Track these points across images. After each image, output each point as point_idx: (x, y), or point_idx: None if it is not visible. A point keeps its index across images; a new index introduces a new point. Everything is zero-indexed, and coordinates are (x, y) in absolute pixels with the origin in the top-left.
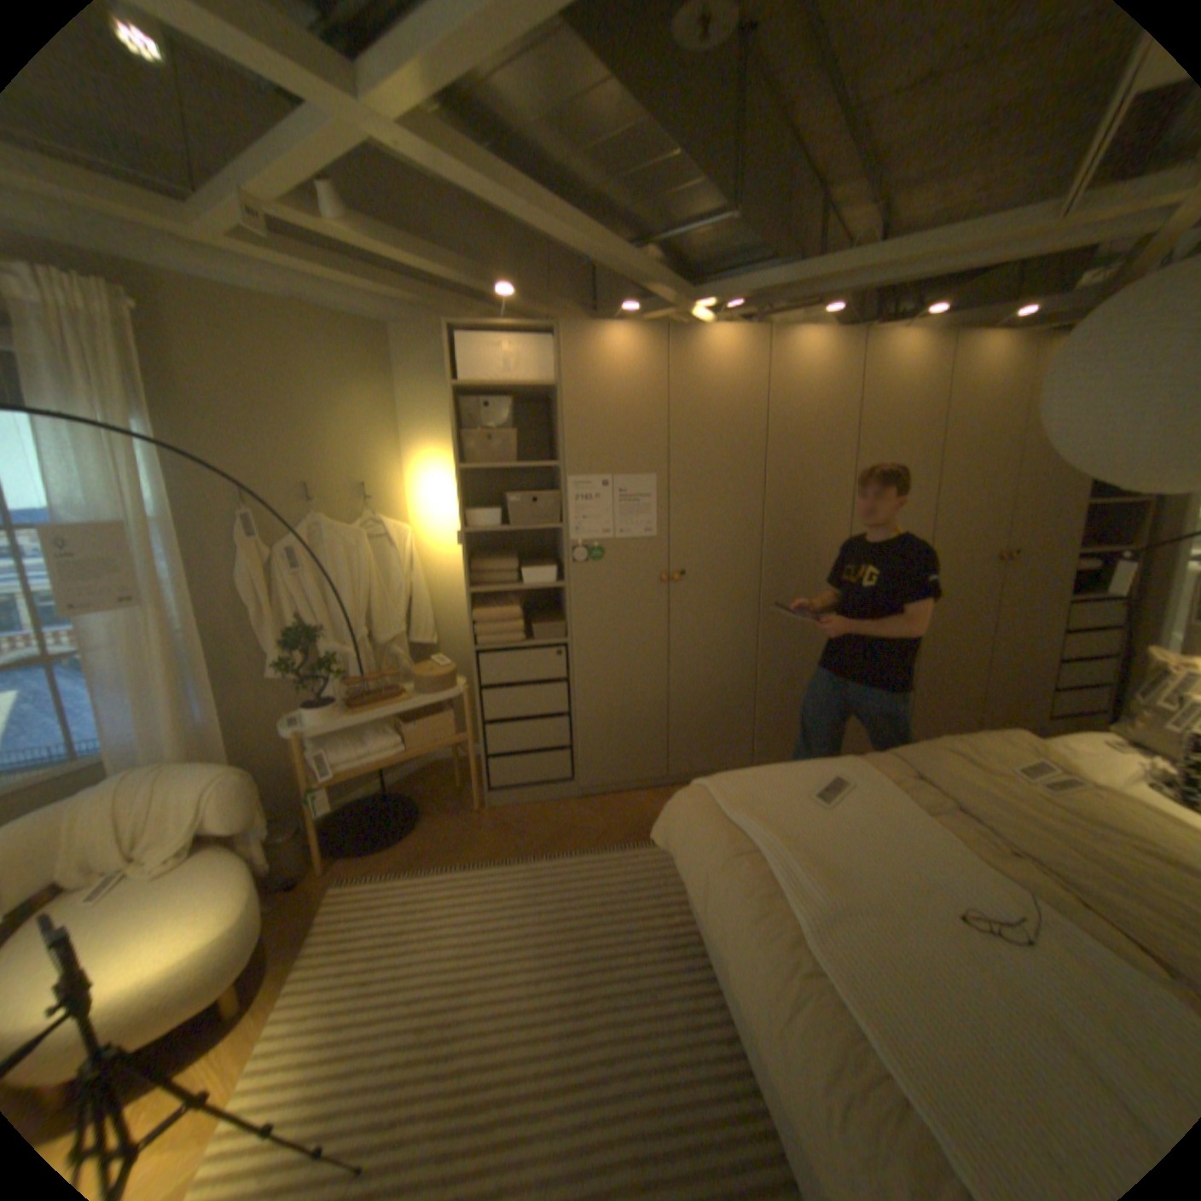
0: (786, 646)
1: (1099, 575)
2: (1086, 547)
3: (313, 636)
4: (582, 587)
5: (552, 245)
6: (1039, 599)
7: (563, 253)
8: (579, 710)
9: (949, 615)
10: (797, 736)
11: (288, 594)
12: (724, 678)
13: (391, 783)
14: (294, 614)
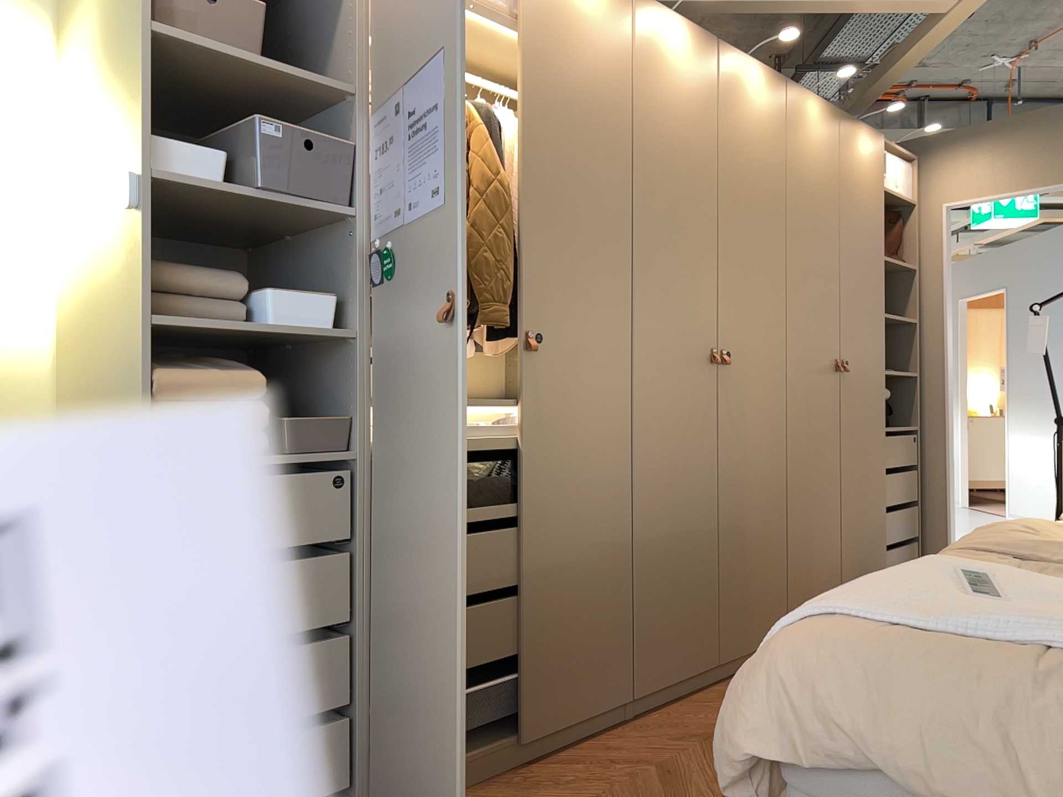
0: (666, 475)
1: (891, 404)
2: (878, 370)
3: None
4: (390, 339)
5: None
6: (867, 422)
7: None
8: (375, 612)
9: (807, 437)
10: (684, 633)
11: None
12: (596, 532)
13: None
14: None
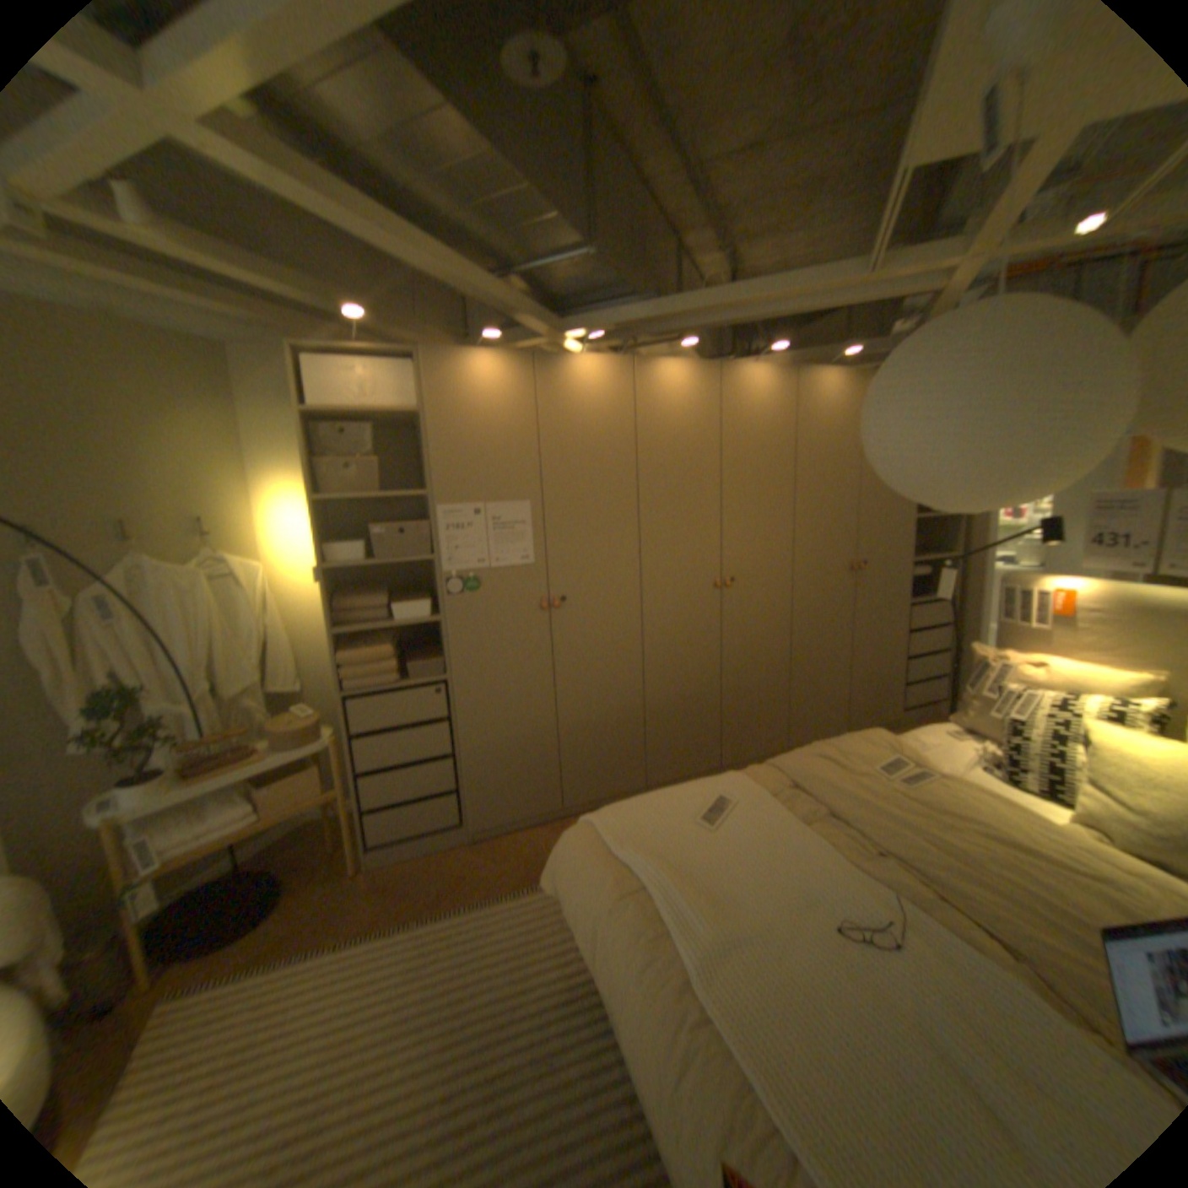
0: (671, 664)
1: (931, 580)
2: (919, 556)
3: (133, 696)
4: (461, 619)
5: (410, 268)
6: (886, 604)
7: (424, 277)
8: (465, 749)
9: (814, 623)
10: (688, 752)
11: (101, 647)
12: (613, 701)
13: (249, 854)
14: (111, 670)
